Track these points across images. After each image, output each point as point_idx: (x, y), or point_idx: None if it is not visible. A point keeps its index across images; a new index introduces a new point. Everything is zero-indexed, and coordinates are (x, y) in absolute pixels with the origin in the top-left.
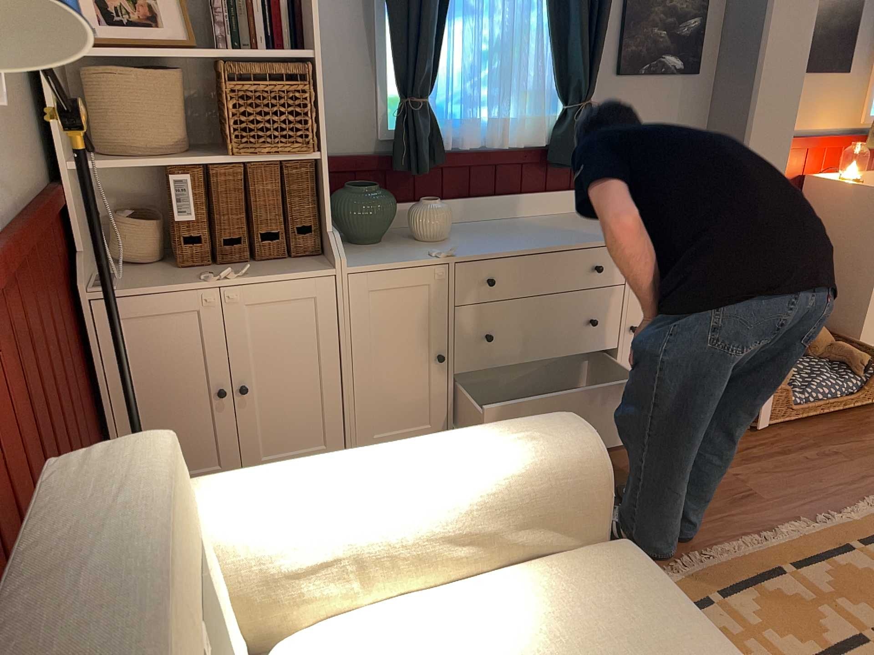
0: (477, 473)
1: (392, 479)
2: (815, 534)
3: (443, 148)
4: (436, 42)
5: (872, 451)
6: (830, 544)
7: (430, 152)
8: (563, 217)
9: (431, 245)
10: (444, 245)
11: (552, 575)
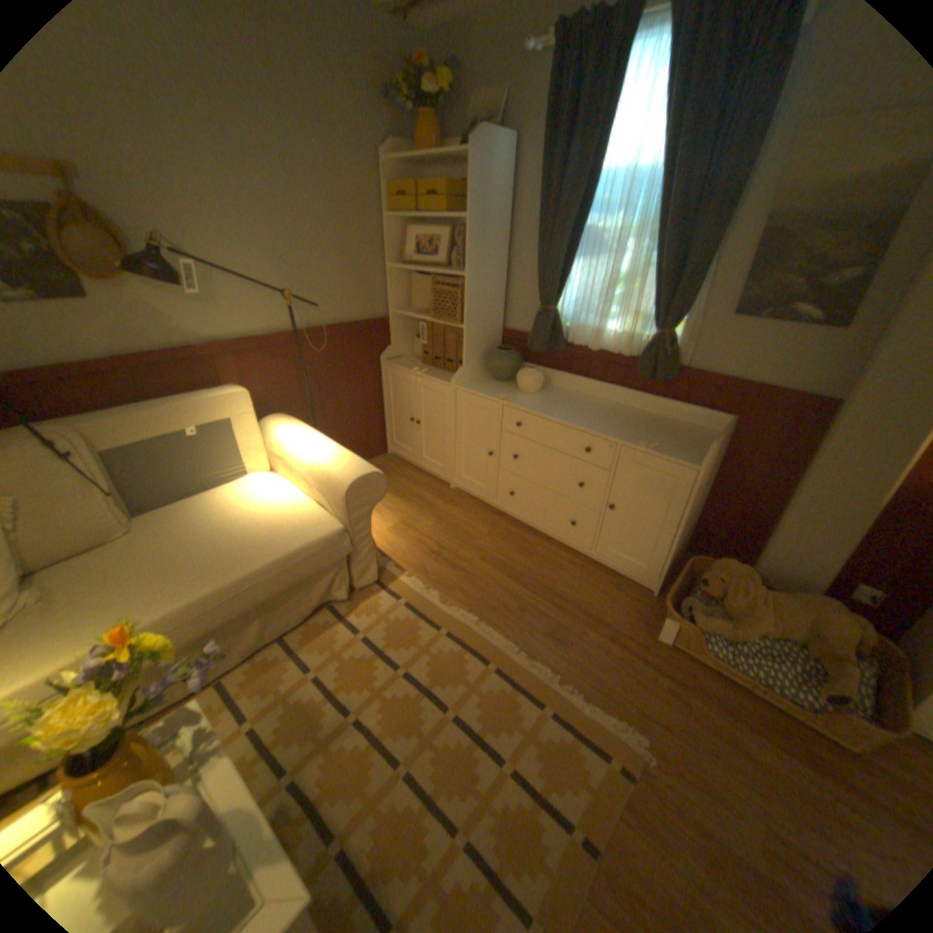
0: (319, 462)
1: (305, 448)
2: (544, 684)
3: (565, 340)
4: (564, 272)
5: (724, 739)
6: (538, 694)
7: (549, 340)
8: (640, 414)
9: (515, 393)
10: (522, 396)
11: (312, 512)
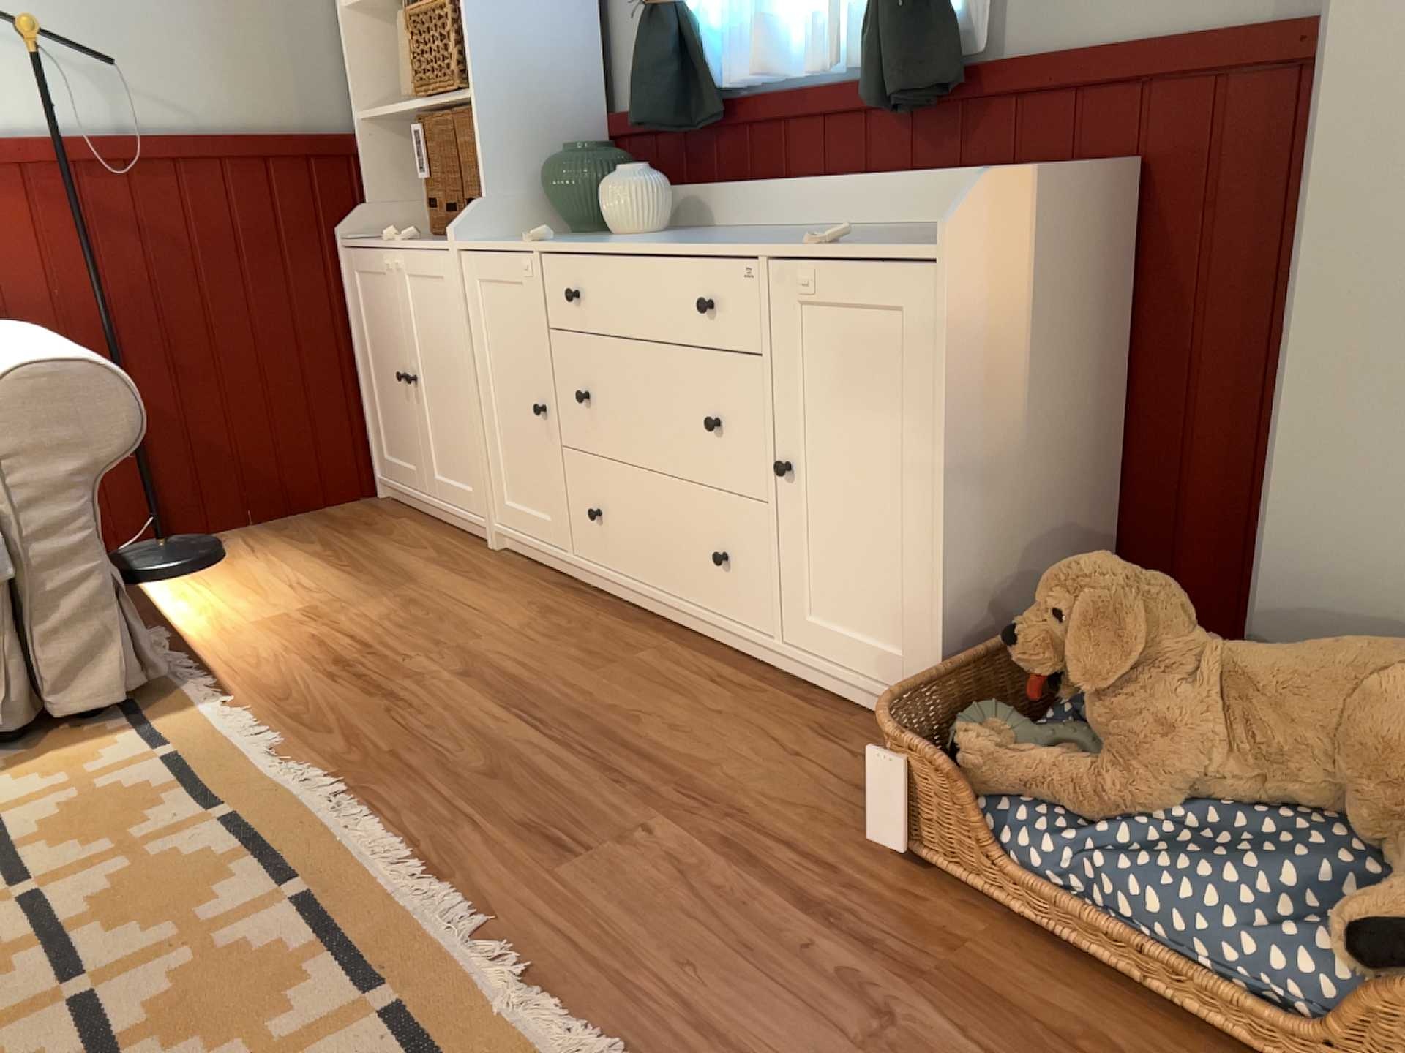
0: None
1: None
2: (422, 933)
3: (713, 86)
4: None
5: None
6: (384, 954)
7: (672, 92)
8: (894, 227)
9: (591, 237)
10: (605, 238)
11: None
